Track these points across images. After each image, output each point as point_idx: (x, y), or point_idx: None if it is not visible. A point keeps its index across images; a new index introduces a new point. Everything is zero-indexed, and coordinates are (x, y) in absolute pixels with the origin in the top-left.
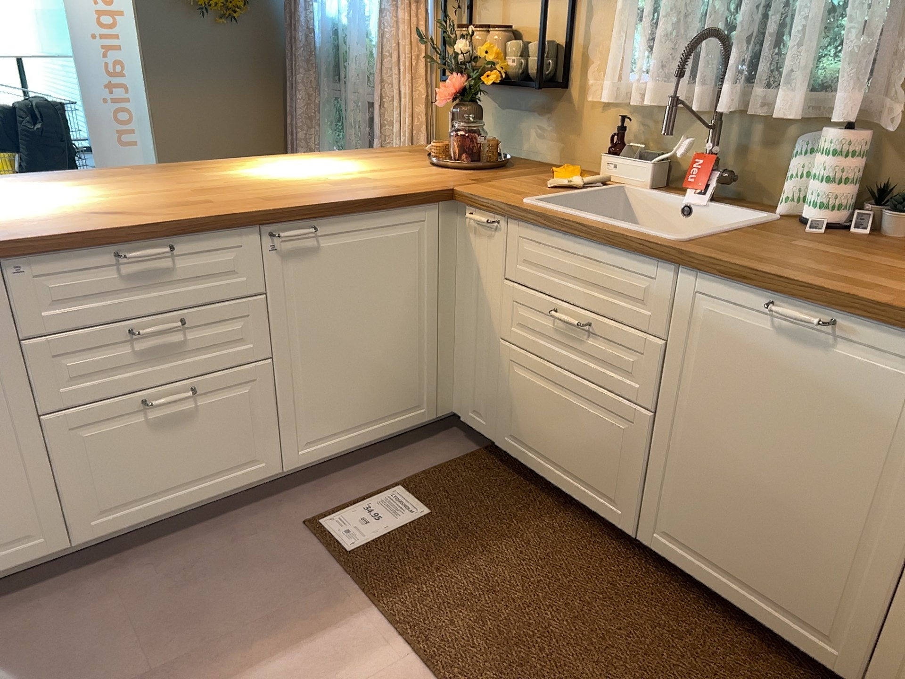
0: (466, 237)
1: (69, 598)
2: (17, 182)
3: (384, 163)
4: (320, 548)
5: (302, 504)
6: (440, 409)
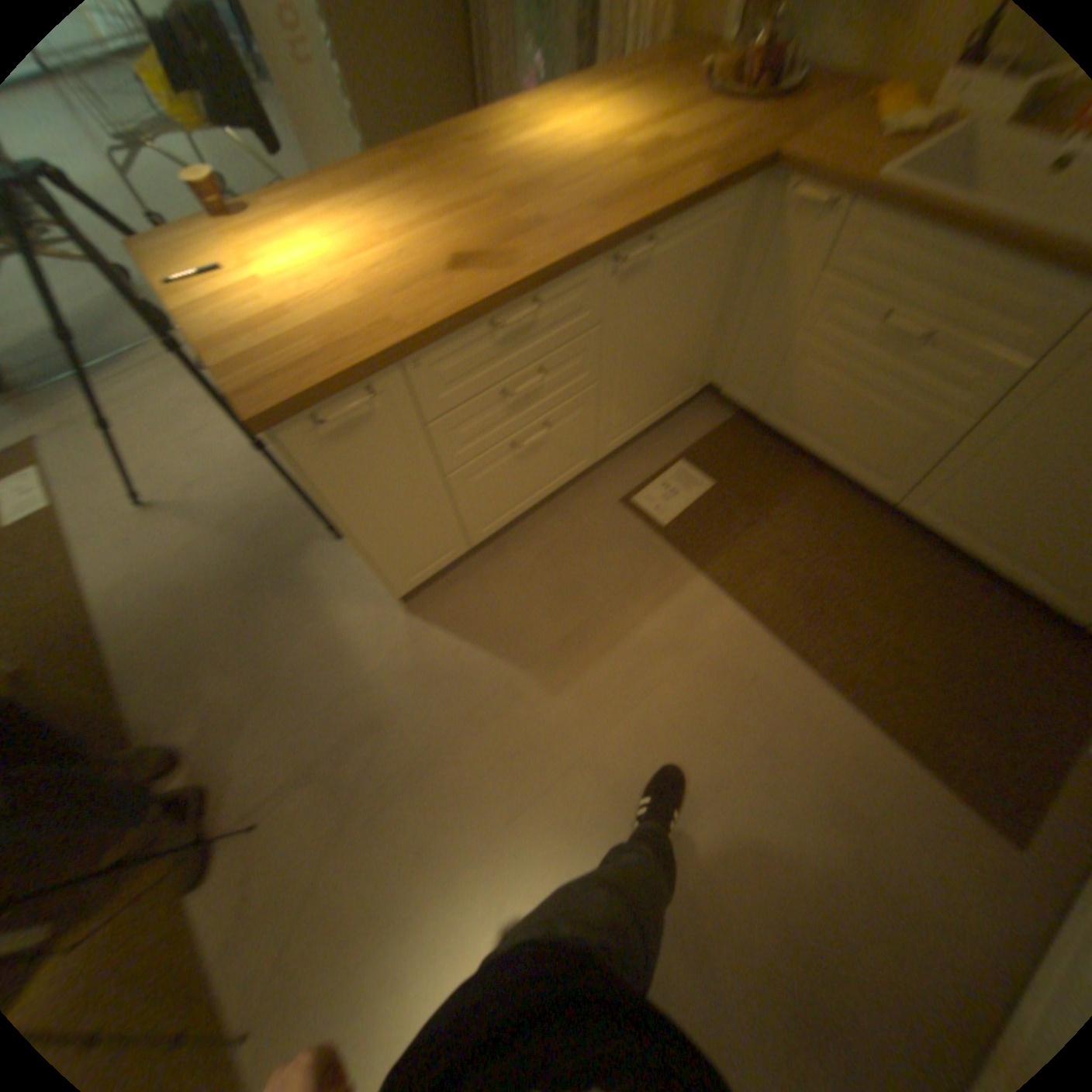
0: (774, 214)
1: (476, 583)
2: (298, 201)
3: (657, 99)
4: (639, 525)
5: (609, 485)
6: (701, 384)
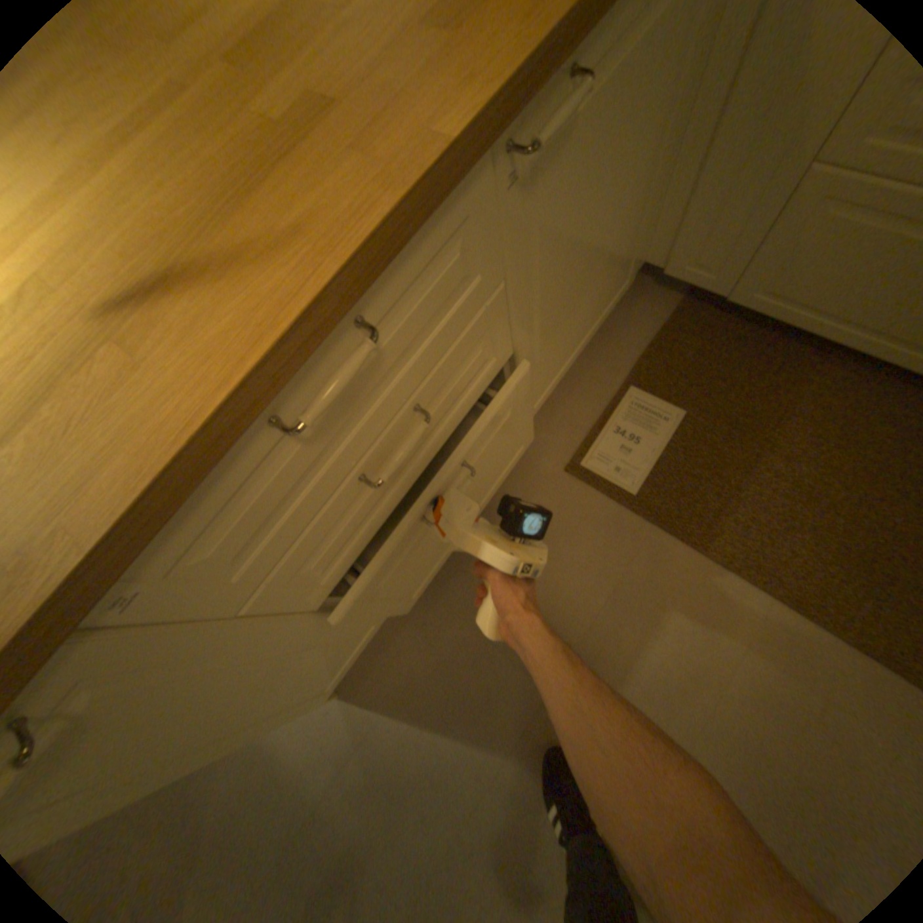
0: None
1: (416, 634)
2: None
3: None
4: (602, 498)
5: (547, 446)
6: (637, 267)
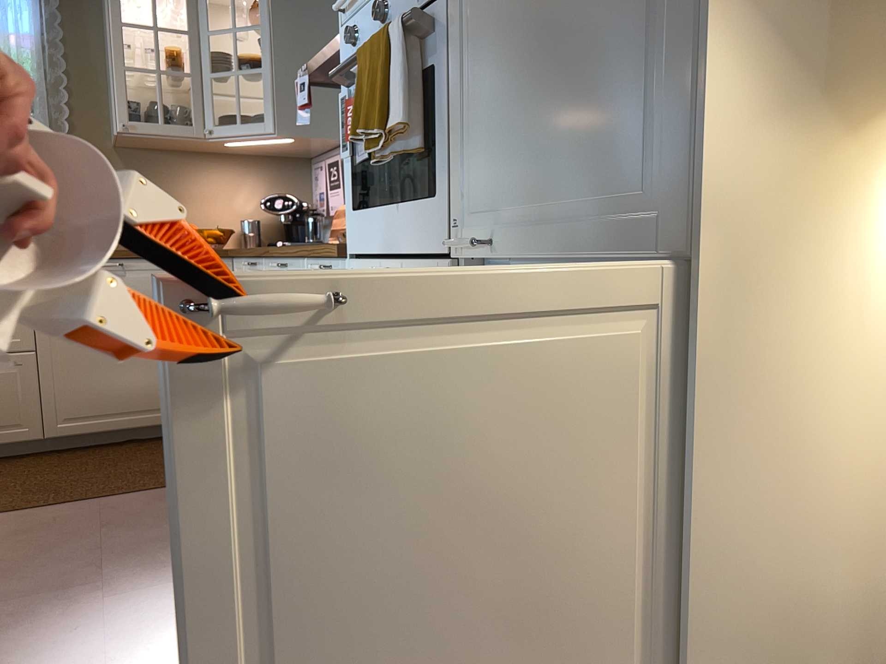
0: None
1: None
2: None
3: None
4: None
5: None
6: None
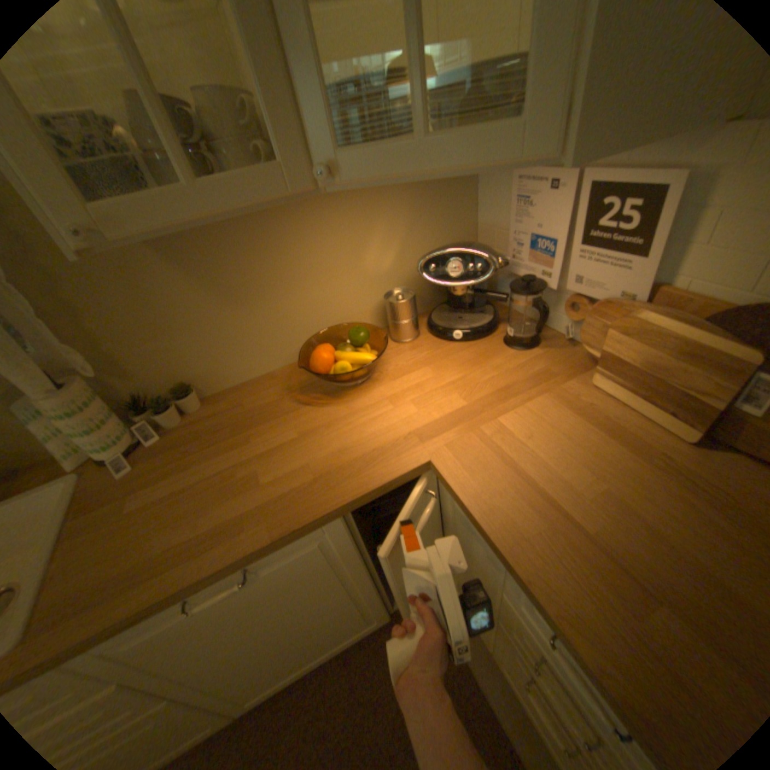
0: None
1: None
2: None
3: None
4: None
5: None
6: None
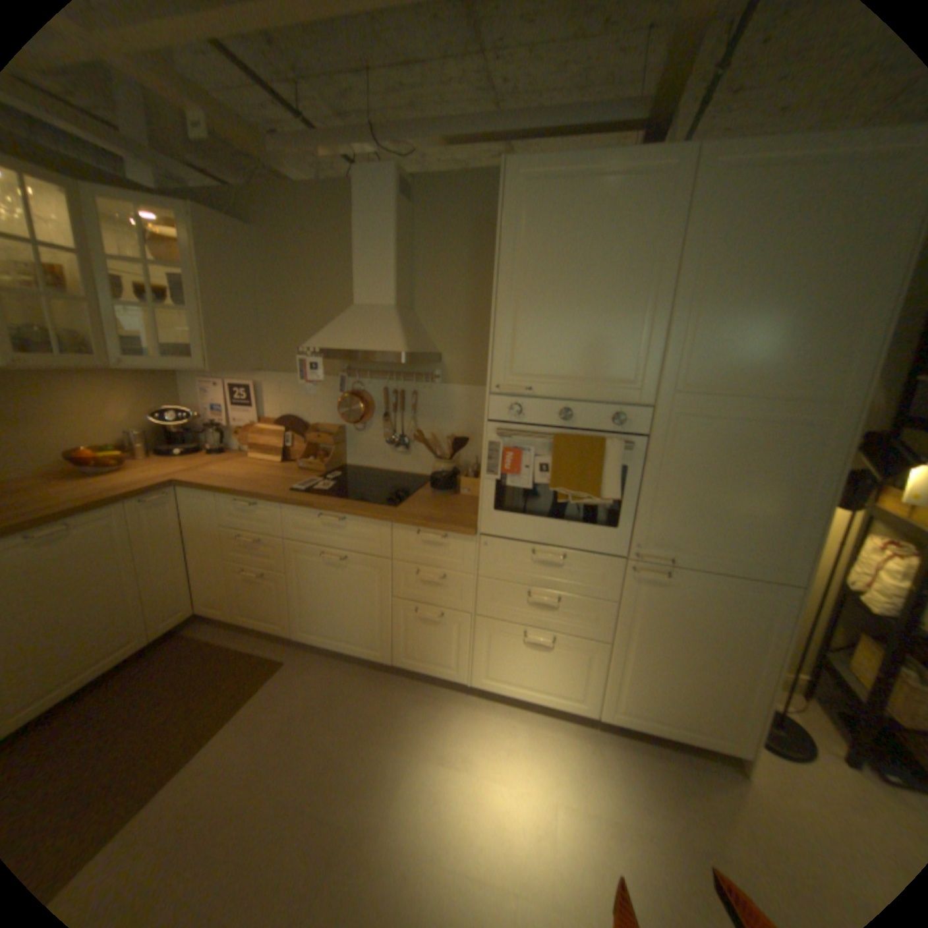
0: None
1: None
2: None
3: None
4: None
5: None
6: None
